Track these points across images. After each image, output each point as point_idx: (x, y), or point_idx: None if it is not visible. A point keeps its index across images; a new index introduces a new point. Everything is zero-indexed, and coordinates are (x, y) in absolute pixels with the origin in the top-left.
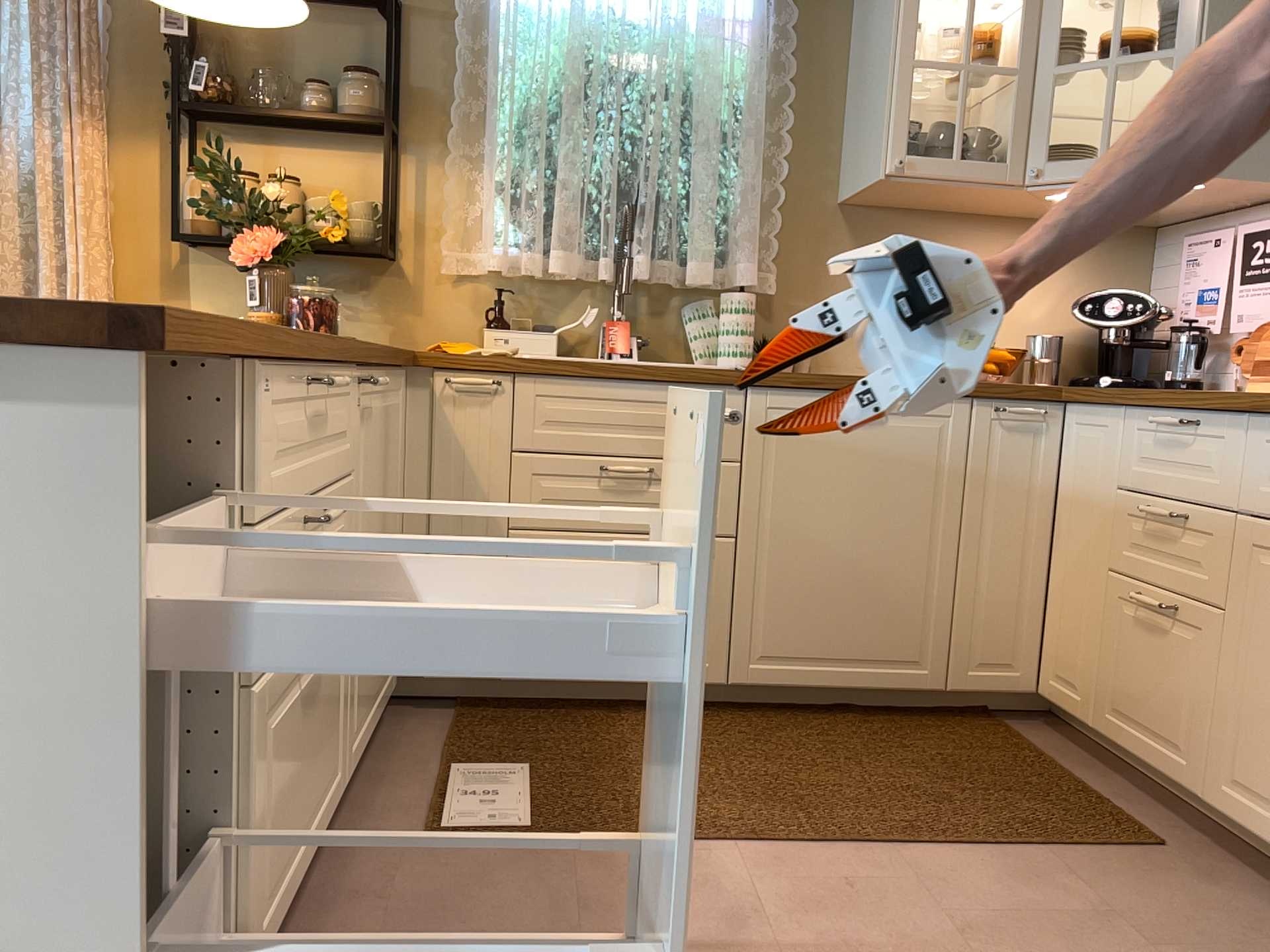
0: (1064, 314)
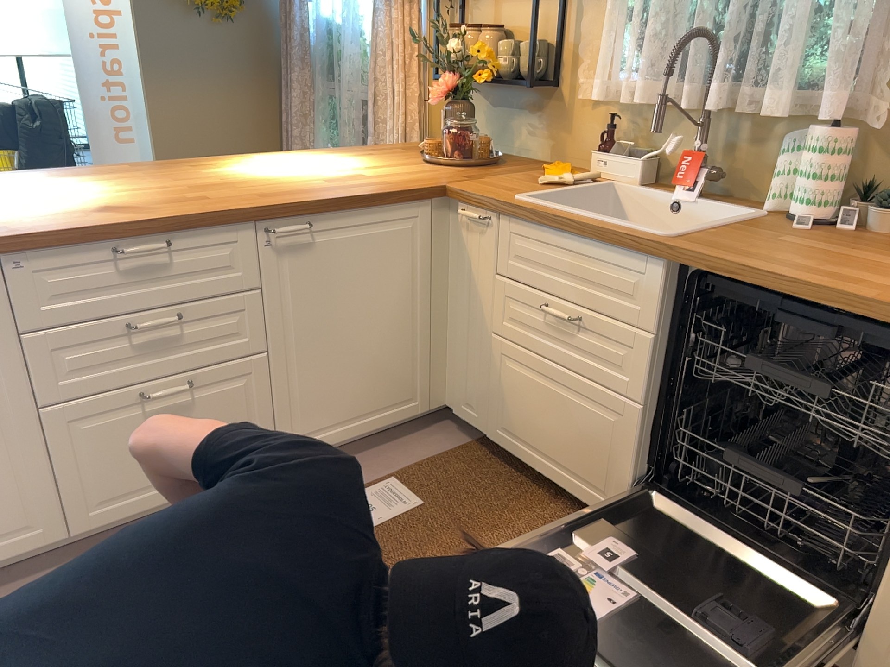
0: None
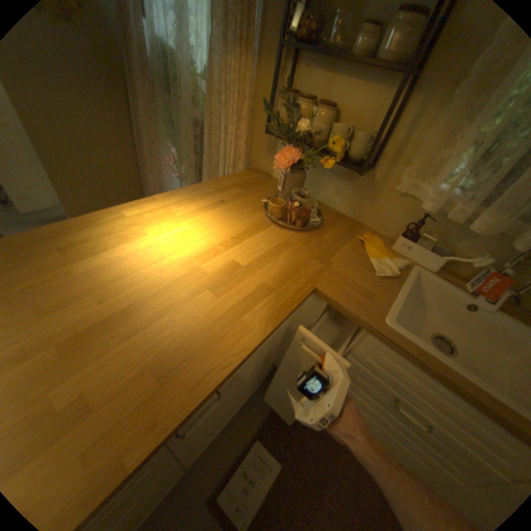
0: None
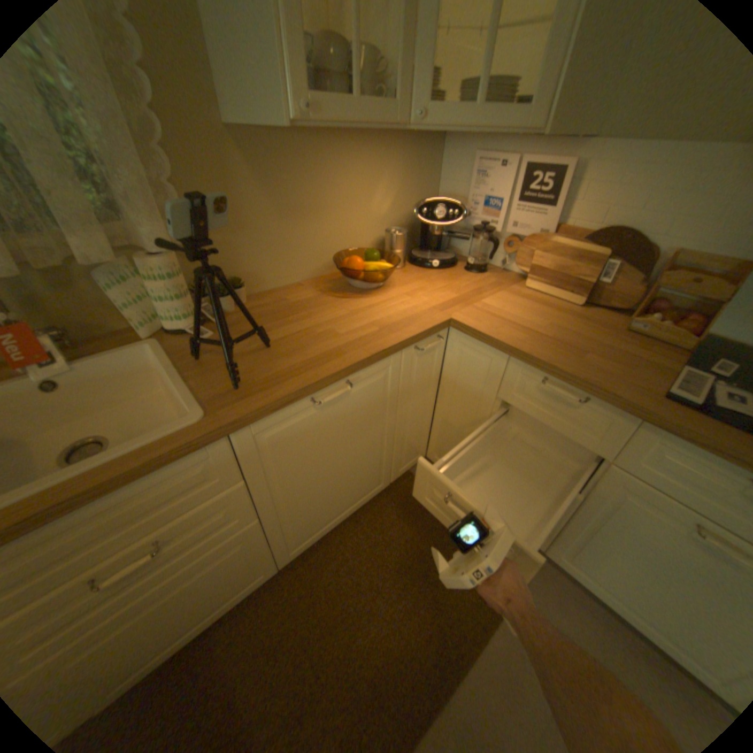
0: (399, 207)
